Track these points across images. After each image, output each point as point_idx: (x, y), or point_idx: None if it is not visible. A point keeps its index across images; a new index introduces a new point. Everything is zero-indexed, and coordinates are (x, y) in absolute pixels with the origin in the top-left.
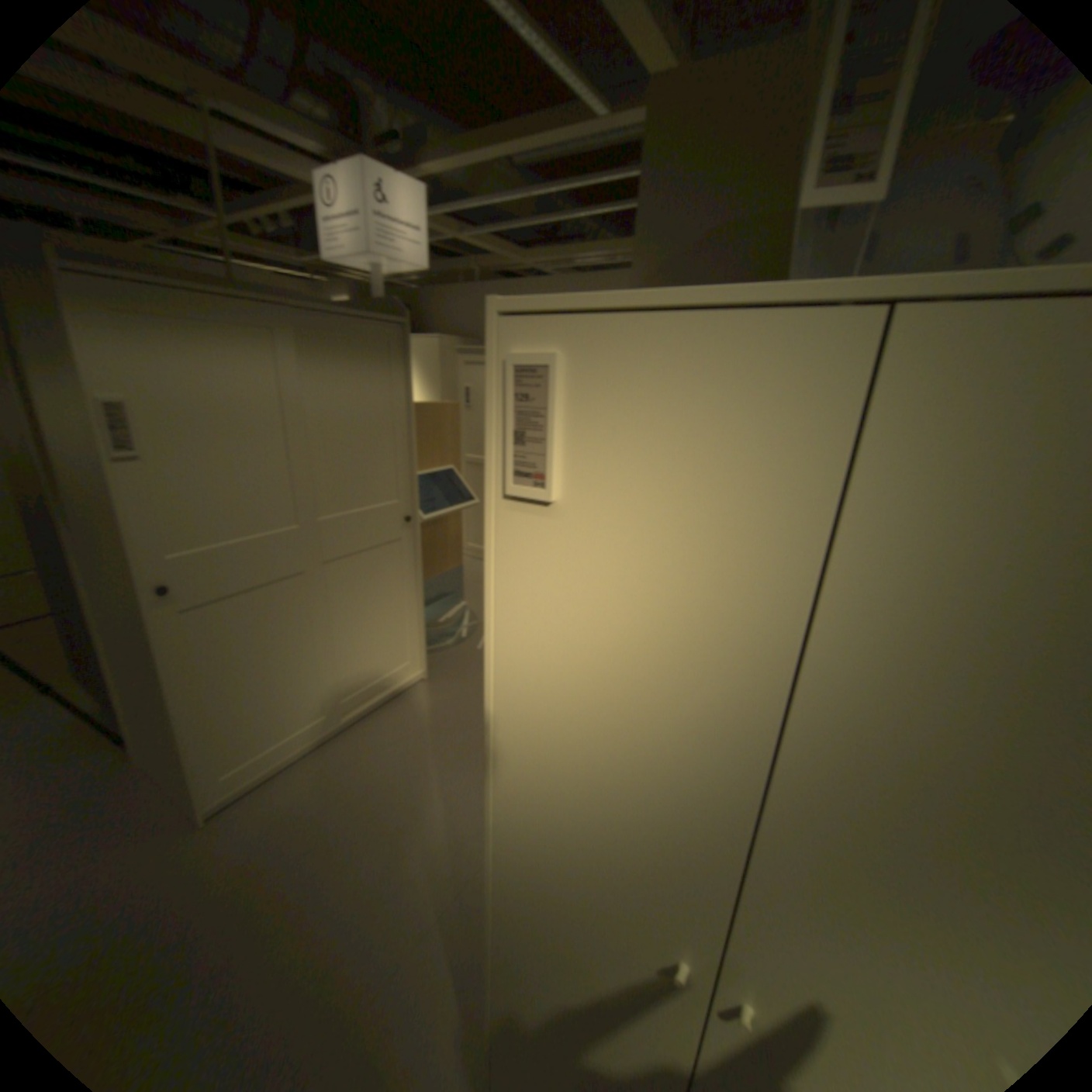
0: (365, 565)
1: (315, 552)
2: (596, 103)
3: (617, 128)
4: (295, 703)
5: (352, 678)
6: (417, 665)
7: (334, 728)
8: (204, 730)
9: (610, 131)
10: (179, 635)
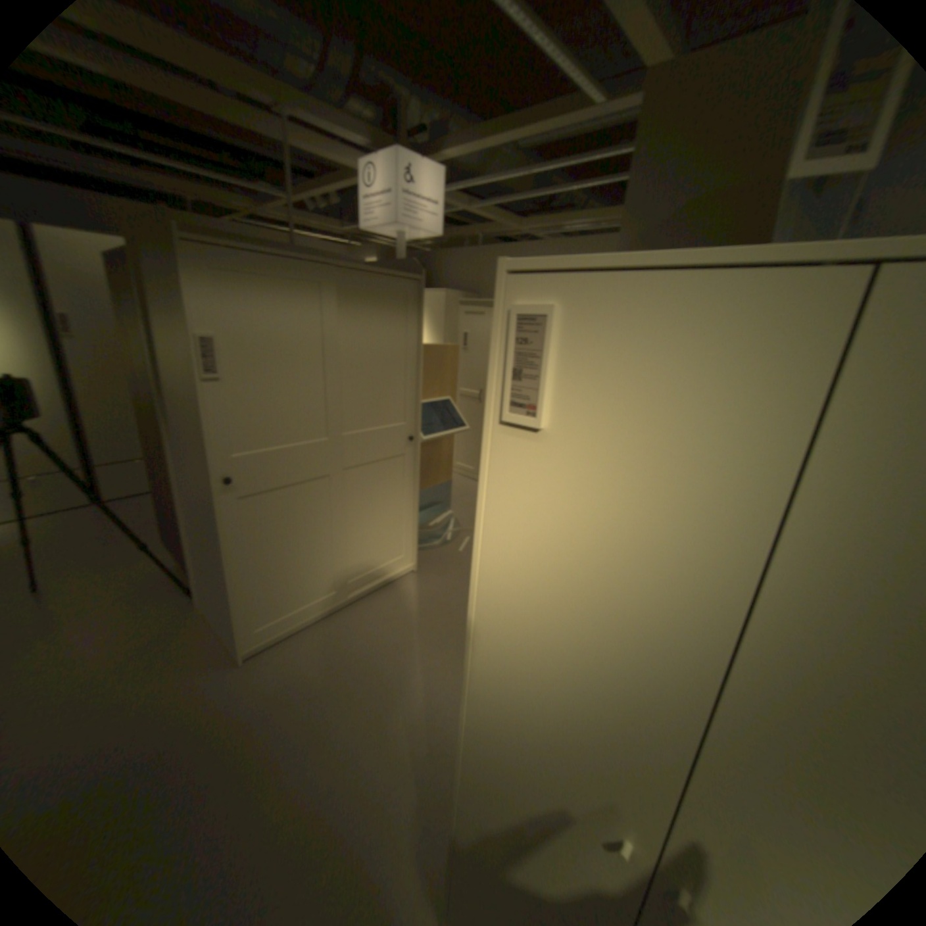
0: (375, 474)
1: (339, 460)
2: (595, 93)
3: (612, 113)
4: (315, 579)
5: (359, 563)
6: (410, 559)
7: (343, 602)
8: (248, 591)
9: (606, 115)
10: (237, 516)
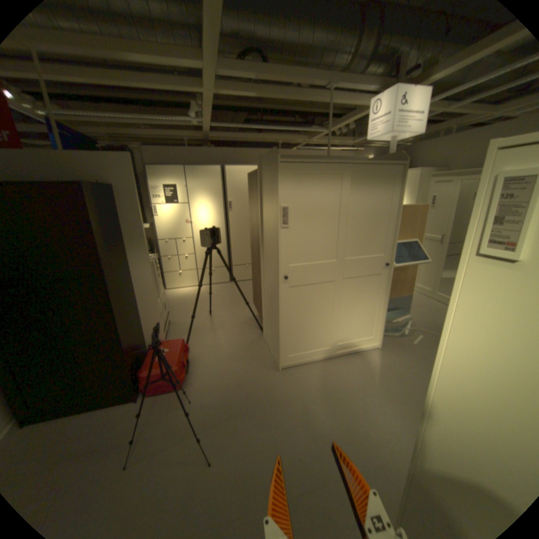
0: (362, 284)
1: (342, 273)
2: None
3: None
4: (321, 337)
5: (346, 335)
6: (378, 340)
7: (334, 354)
8: (289, 335)
9: None
10: (289, 296)
